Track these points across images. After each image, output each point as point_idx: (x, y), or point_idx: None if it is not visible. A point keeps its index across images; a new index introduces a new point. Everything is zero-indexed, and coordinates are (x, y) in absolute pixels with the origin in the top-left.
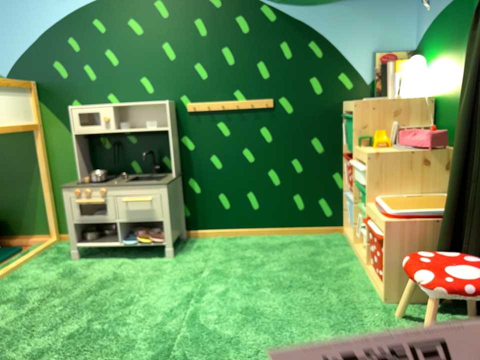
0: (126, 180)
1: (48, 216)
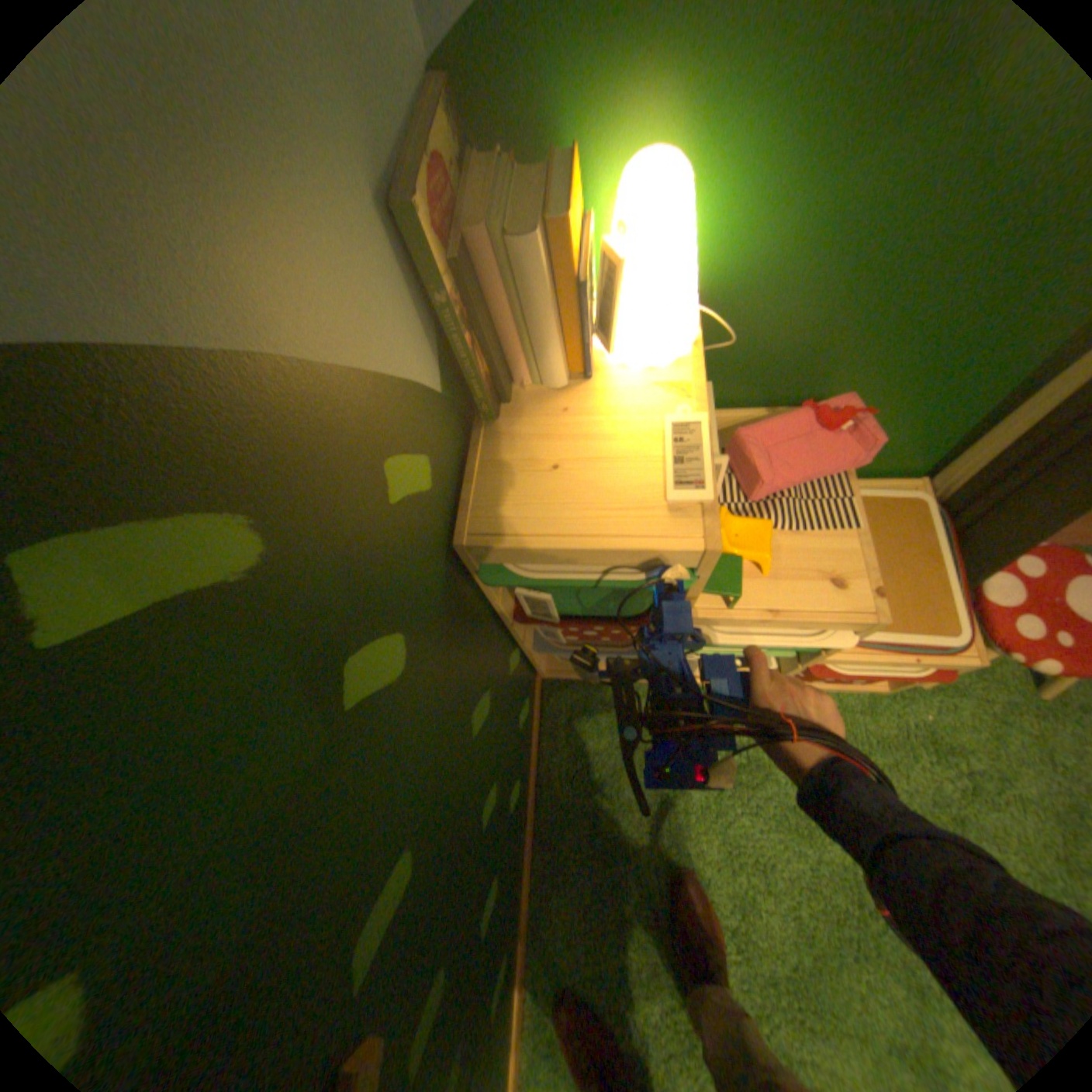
0: None
1: None
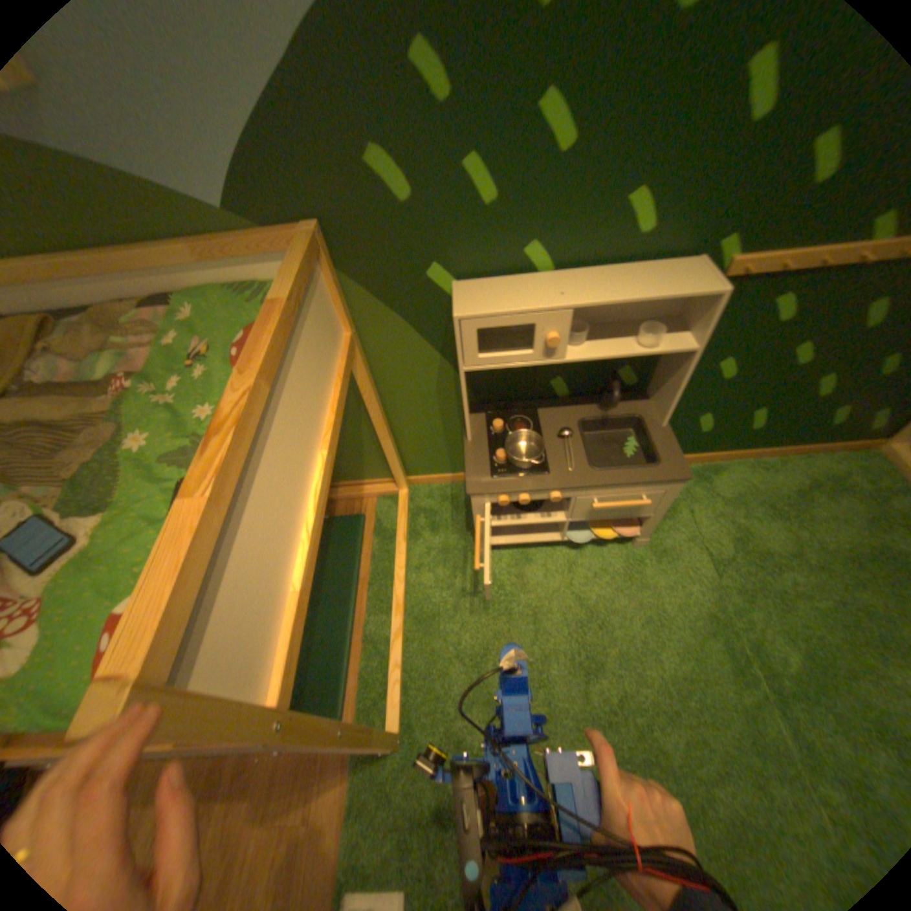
0: (583, 453)
1: (393, 466)
